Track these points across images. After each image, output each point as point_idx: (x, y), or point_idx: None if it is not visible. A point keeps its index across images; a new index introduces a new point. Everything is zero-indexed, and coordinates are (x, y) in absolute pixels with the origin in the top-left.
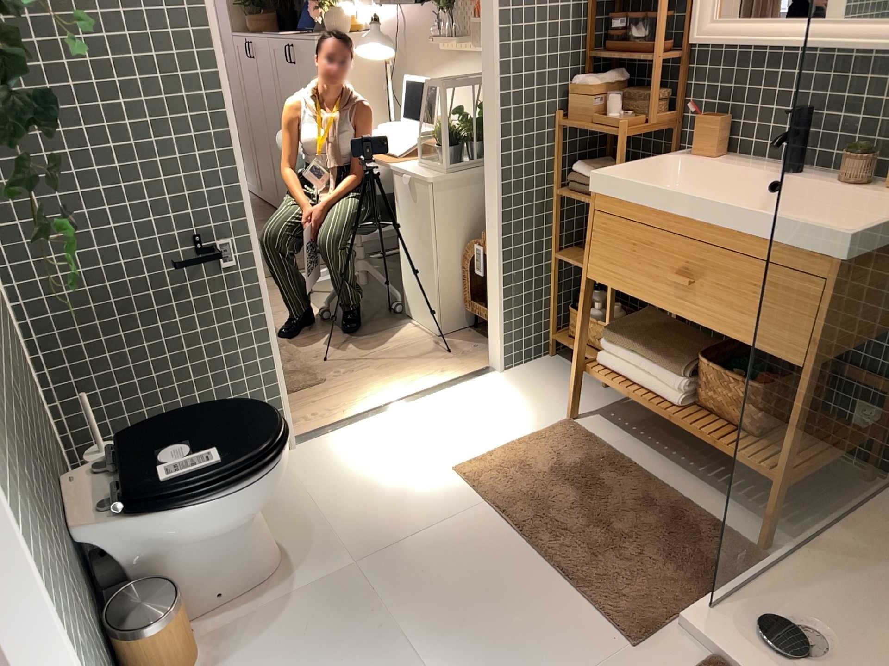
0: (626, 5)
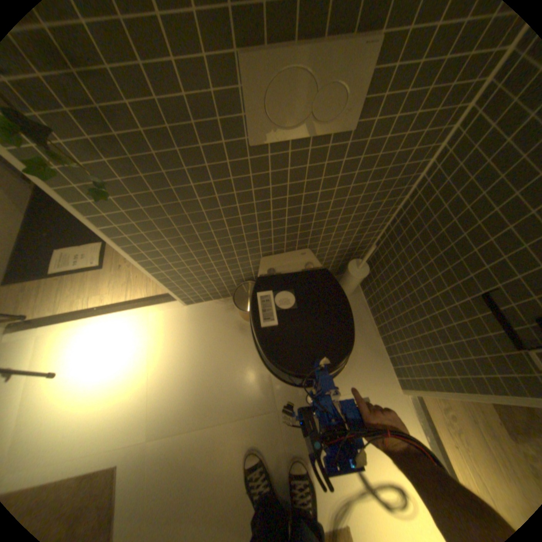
0: None
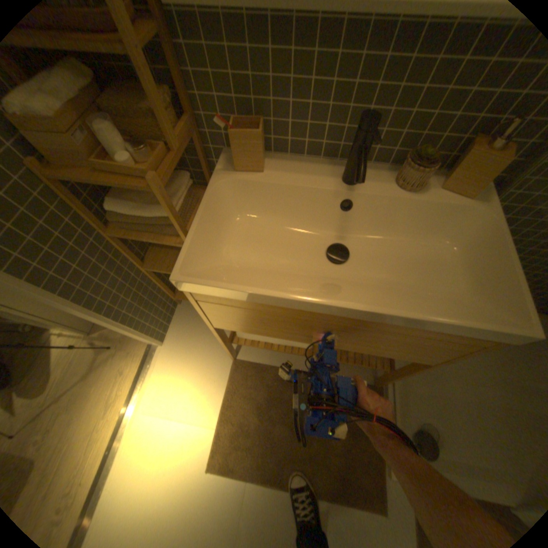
0: None
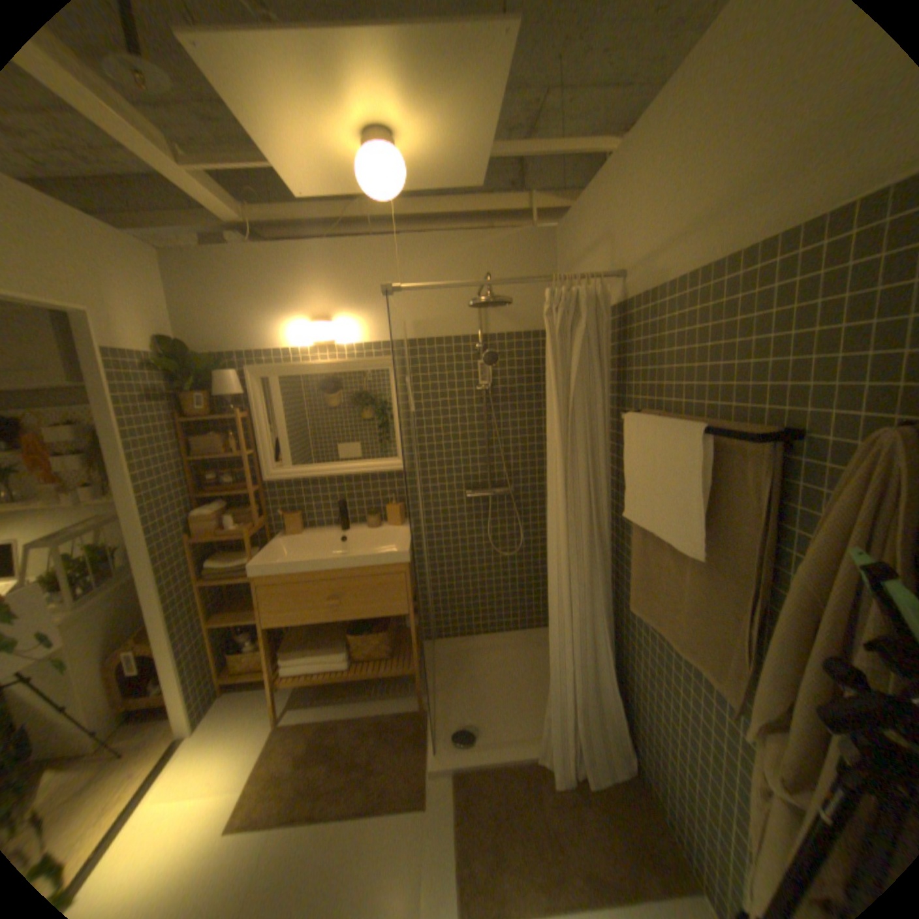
0: (213, 465)
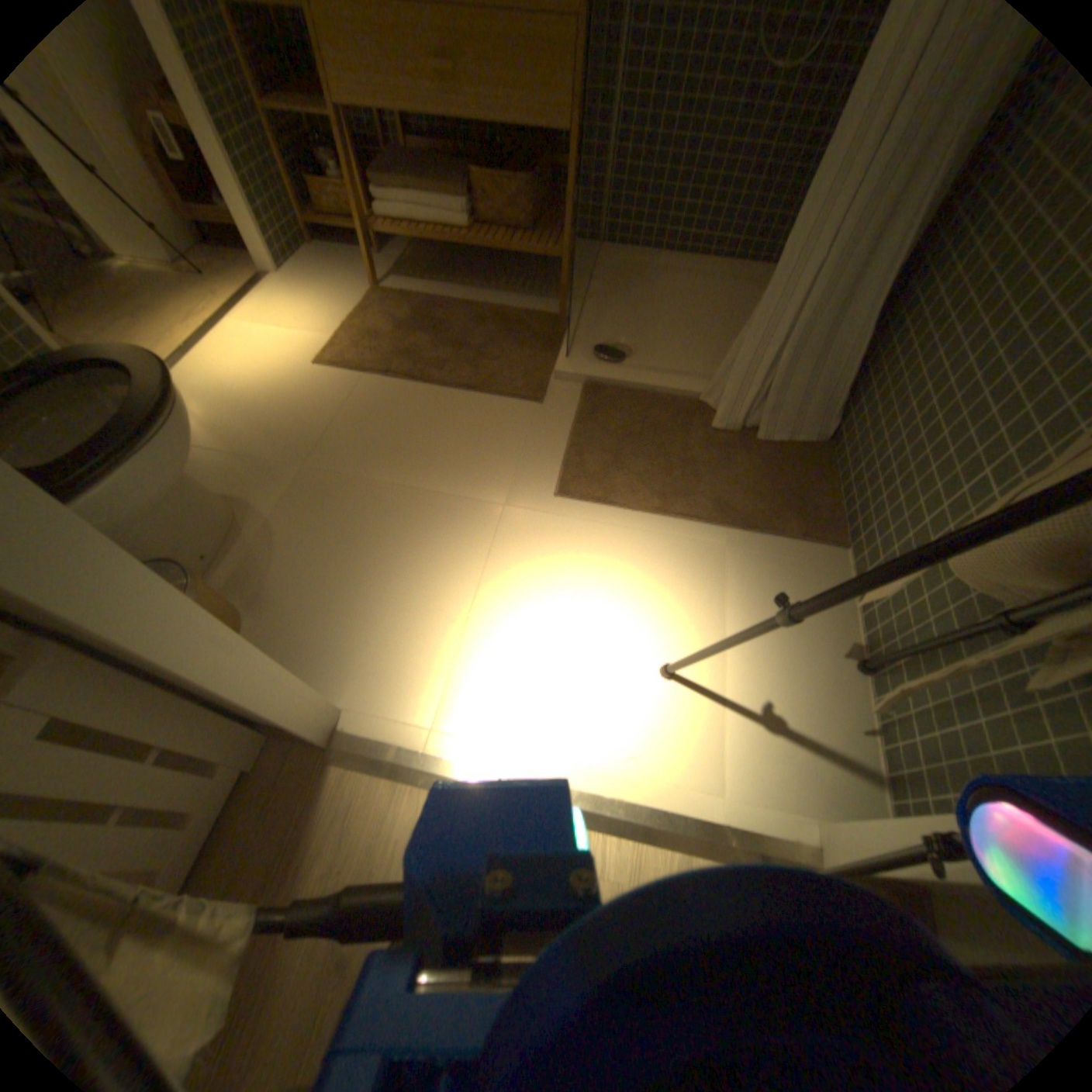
0: None
